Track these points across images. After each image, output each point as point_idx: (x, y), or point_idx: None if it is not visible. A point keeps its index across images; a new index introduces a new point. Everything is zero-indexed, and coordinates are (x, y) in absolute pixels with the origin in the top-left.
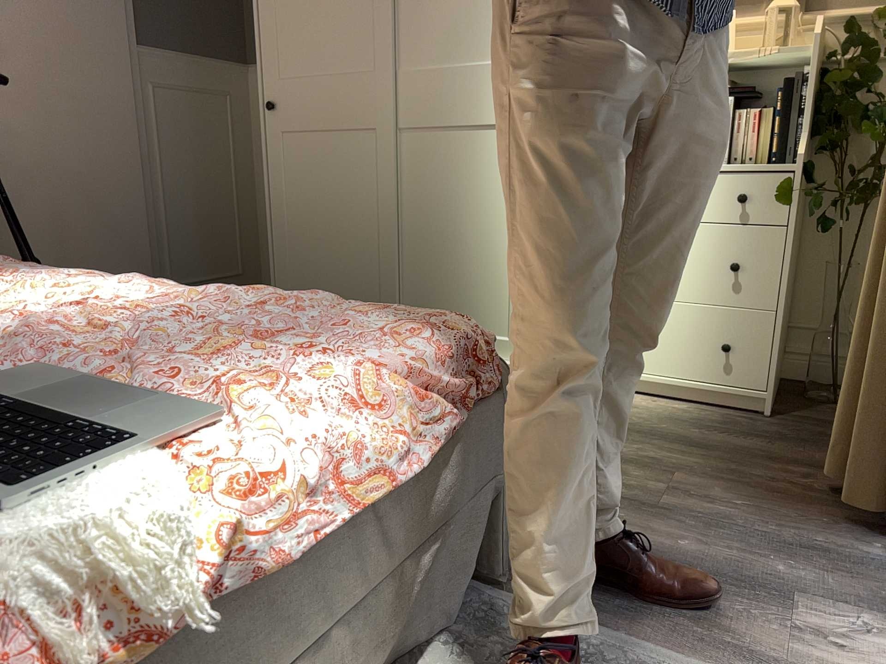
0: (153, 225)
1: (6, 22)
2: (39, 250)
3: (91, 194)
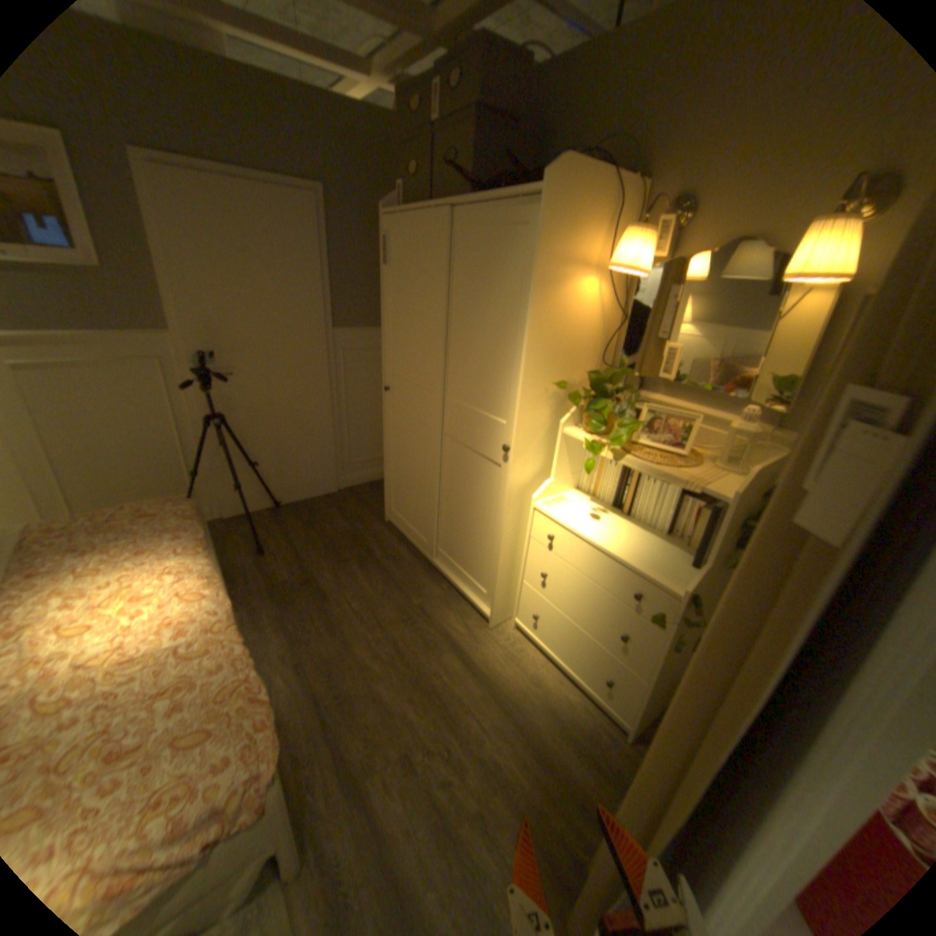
0: (337, 432)
1: (245, 329)
2: (264, 452)
3: (297, 419)
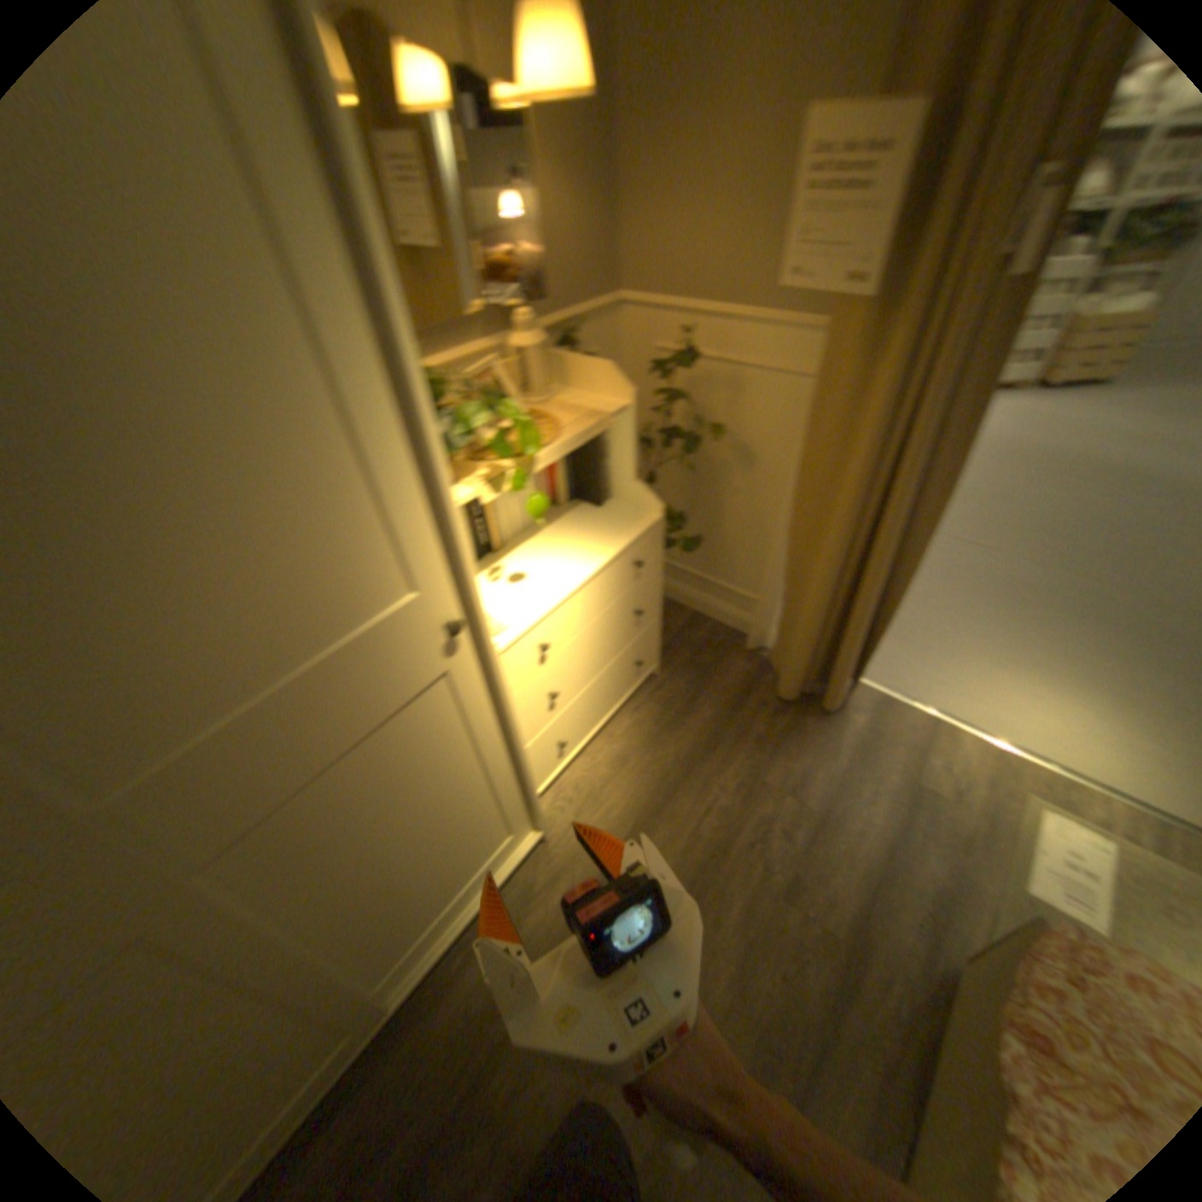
0: None
1: None
2: None
3: None
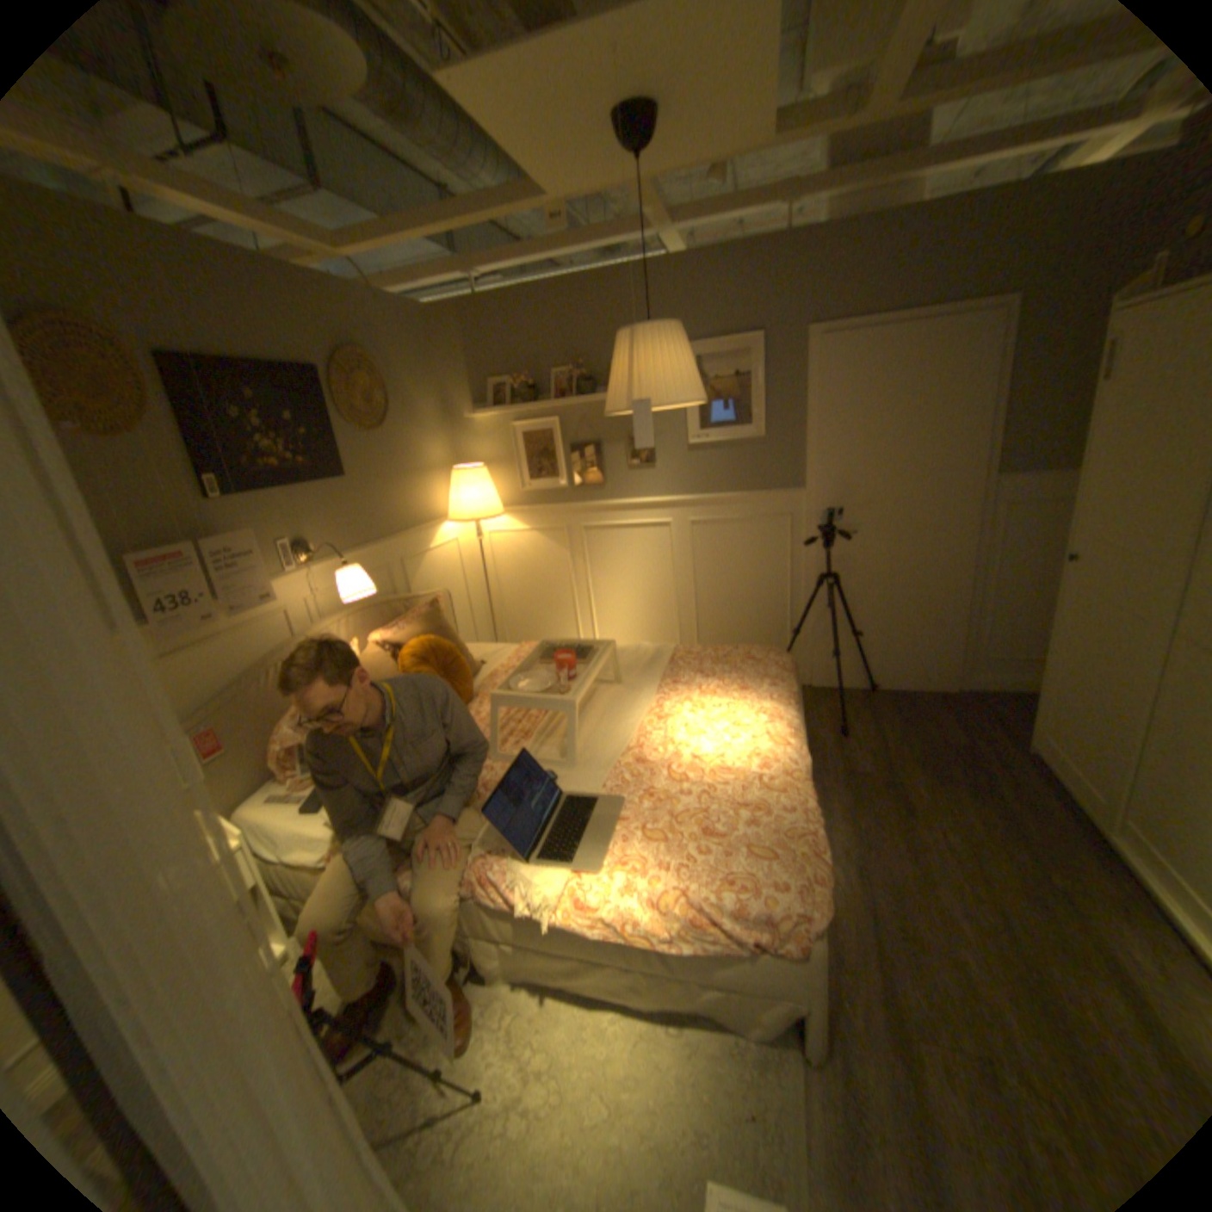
0: (975, 614)
1: (880, 484)
2: (871, 623)
3: (920, 590)
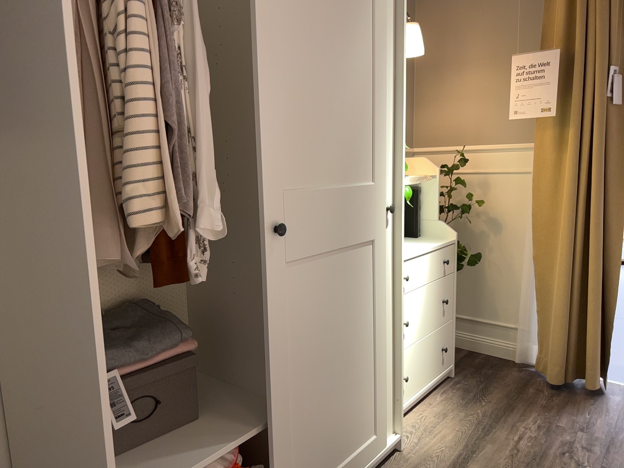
0: None
1: None
2: None
3: None
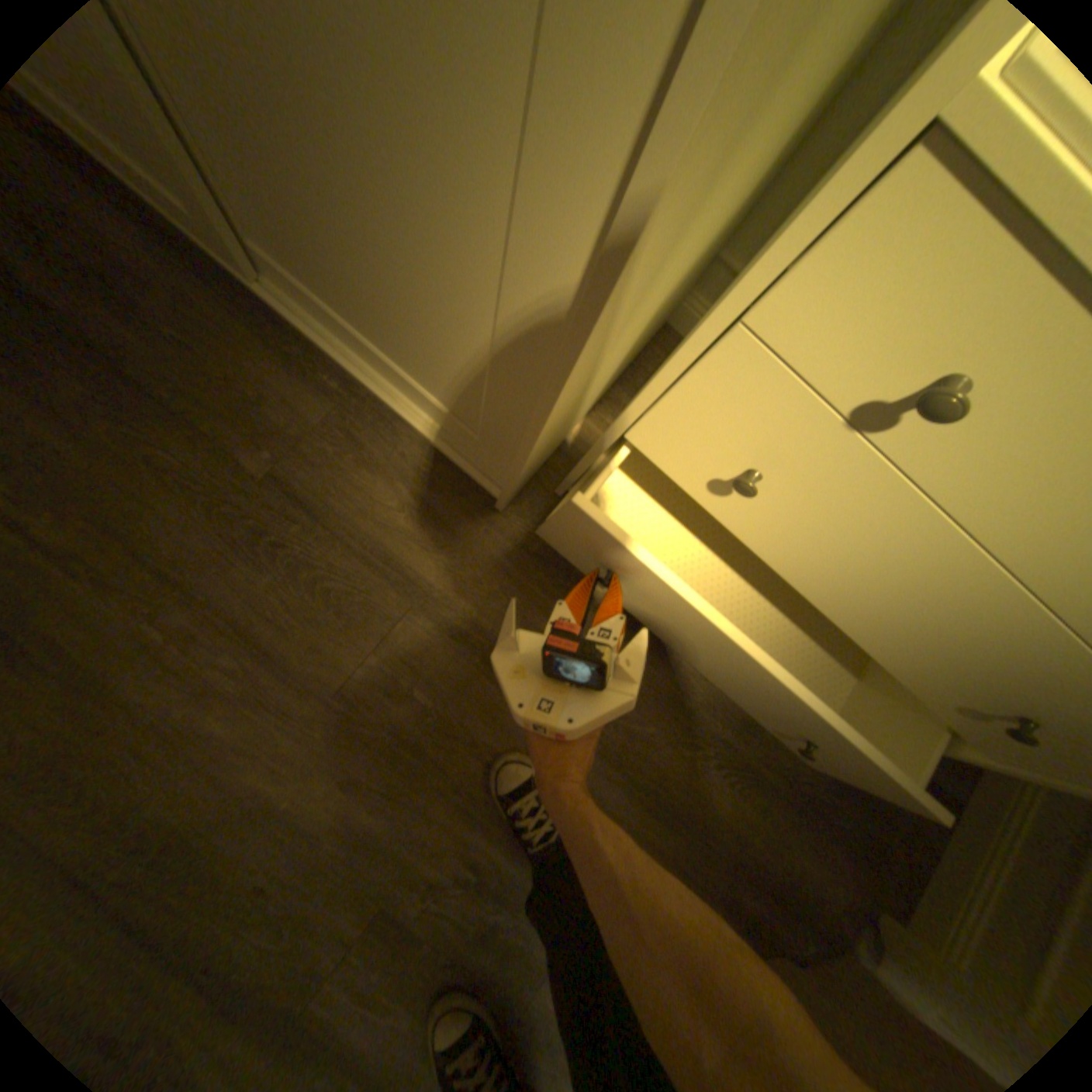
0: None
1: None
2: None
3: None
